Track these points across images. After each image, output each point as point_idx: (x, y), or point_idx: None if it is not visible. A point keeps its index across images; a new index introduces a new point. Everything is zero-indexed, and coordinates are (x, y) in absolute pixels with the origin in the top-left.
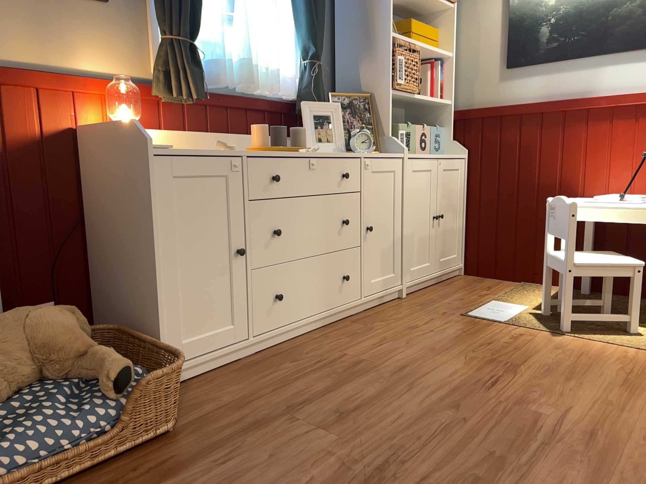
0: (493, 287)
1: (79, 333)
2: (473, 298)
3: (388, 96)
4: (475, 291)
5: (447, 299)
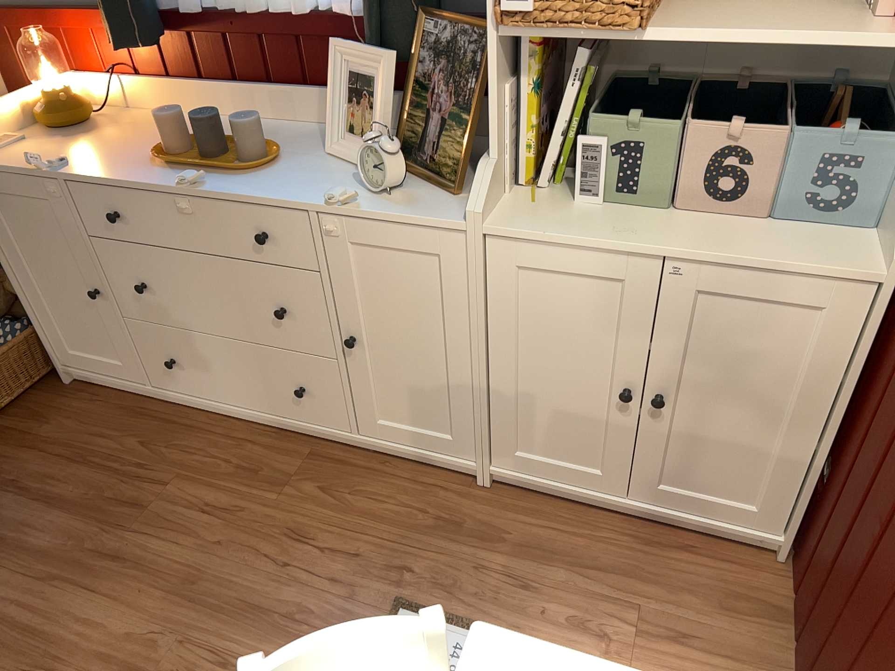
0: (688, 642)
1: (0, 303)
2: (543, 605)
3: (491, 54)
4: (616, 602)
5: (509, 556)
